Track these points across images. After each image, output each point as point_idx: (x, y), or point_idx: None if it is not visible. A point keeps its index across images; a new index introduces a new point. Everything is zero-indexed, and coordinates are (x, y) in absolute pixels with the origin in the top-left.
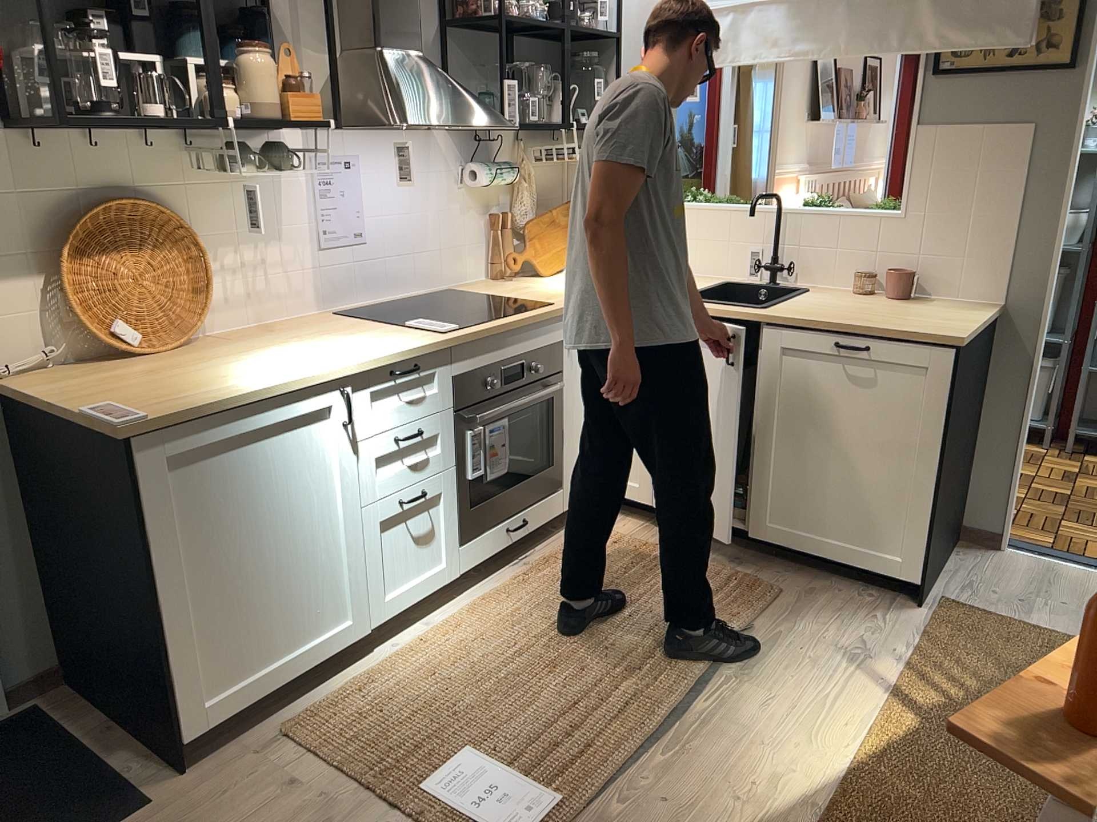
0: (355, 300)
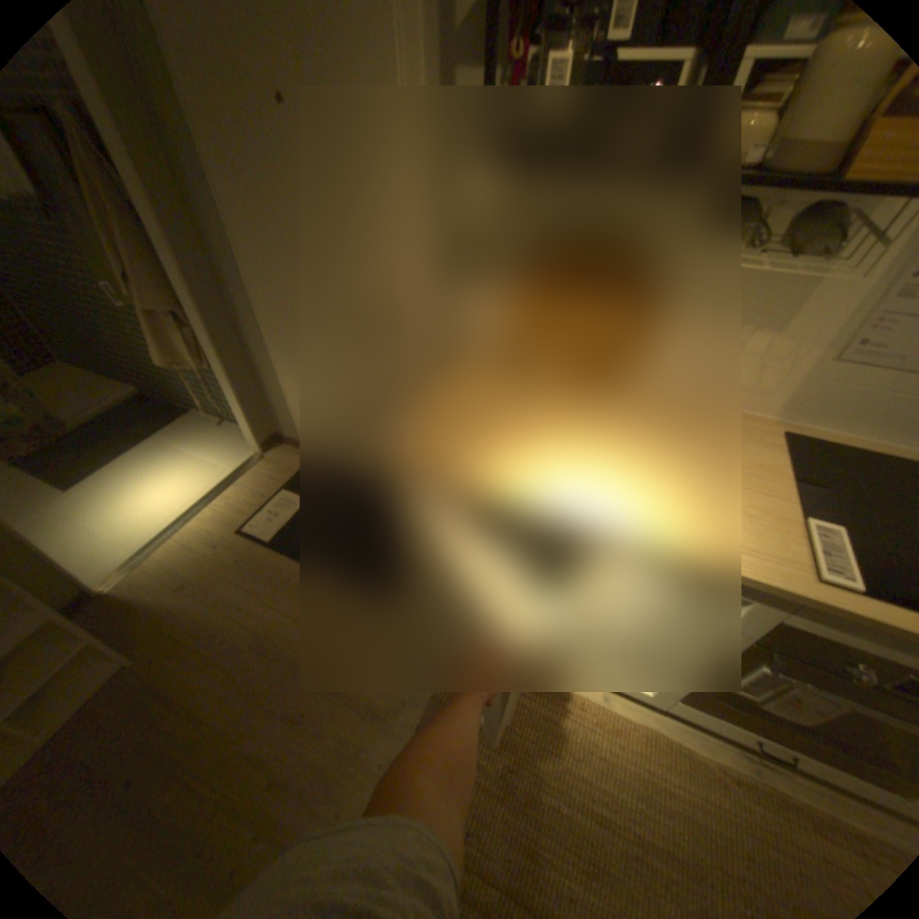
0: (848, 429)
